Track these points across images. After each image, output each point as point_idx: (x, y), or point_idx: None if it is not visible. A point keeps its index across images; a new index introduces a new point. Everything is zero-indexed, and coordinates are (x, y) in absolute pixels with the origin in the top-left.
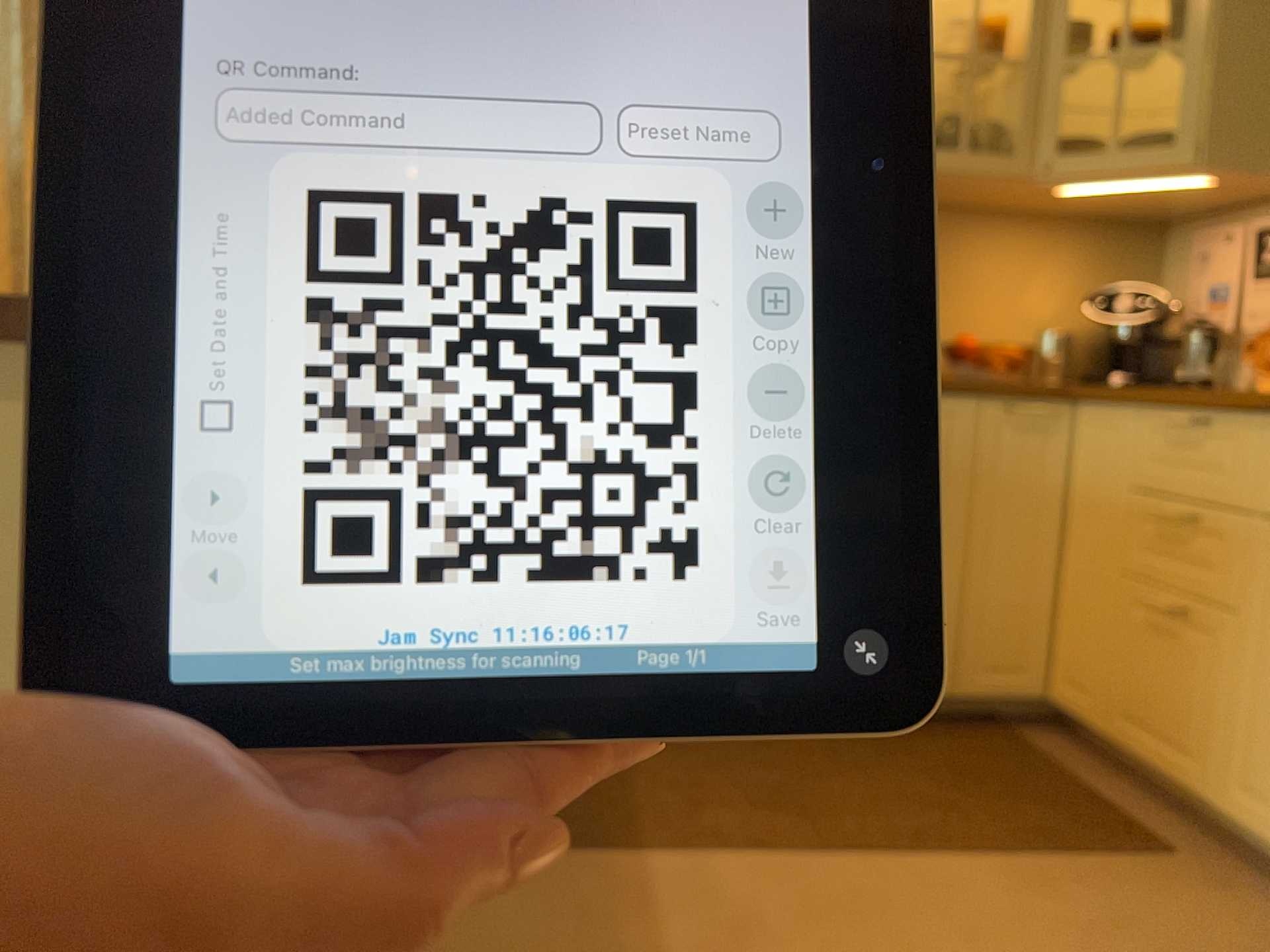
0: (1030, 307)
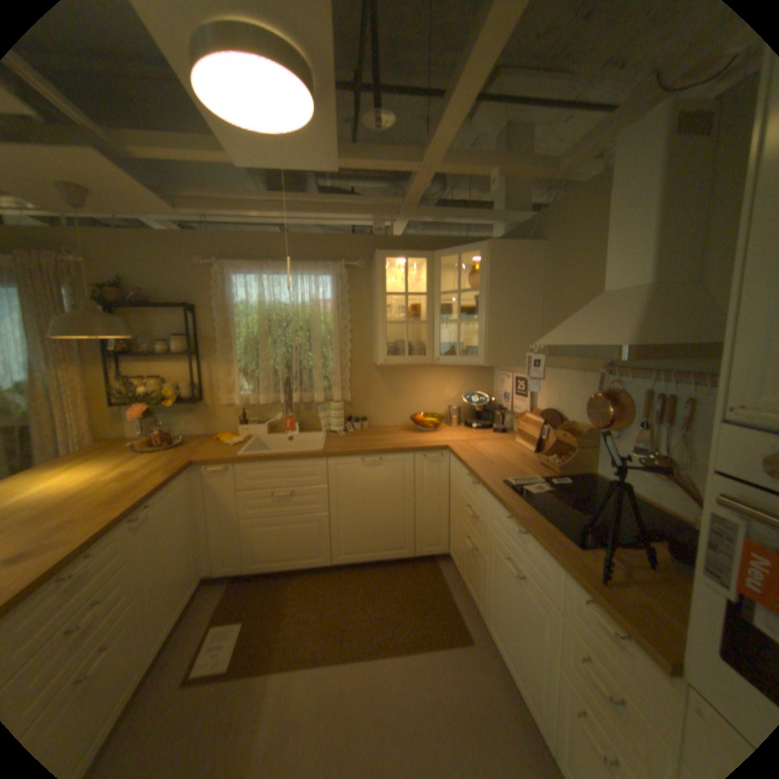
0: (445, 396)
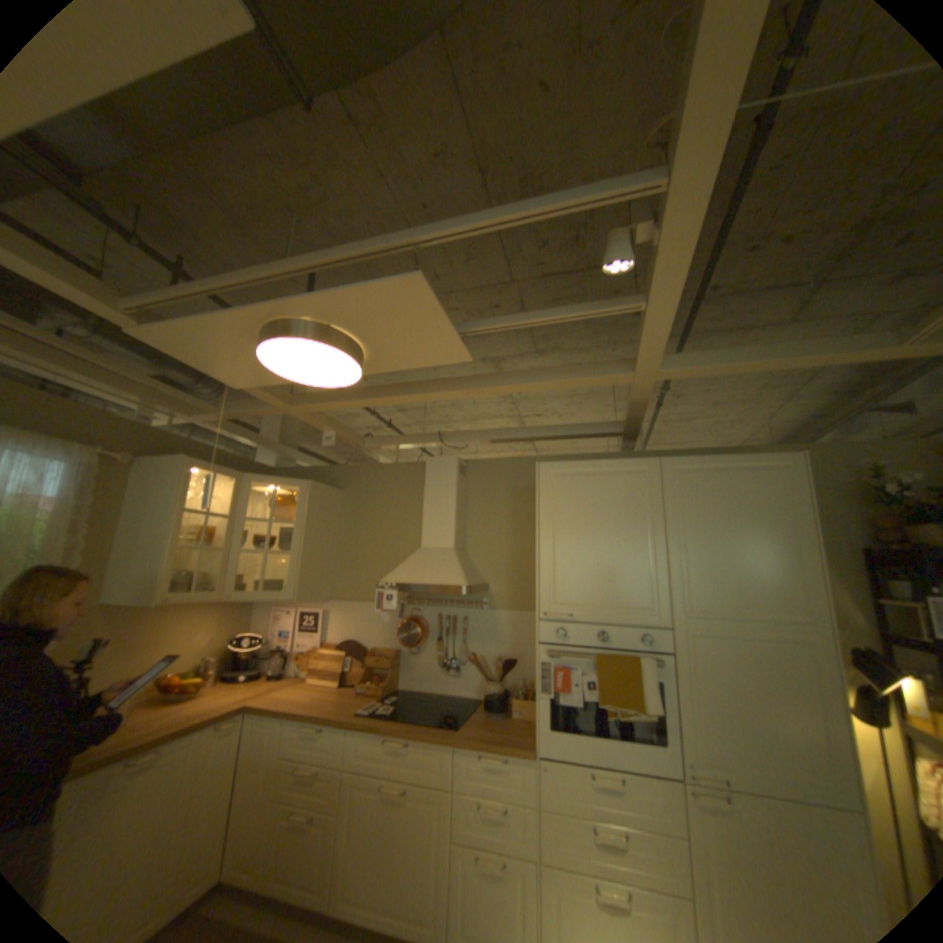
0: (193, 647)
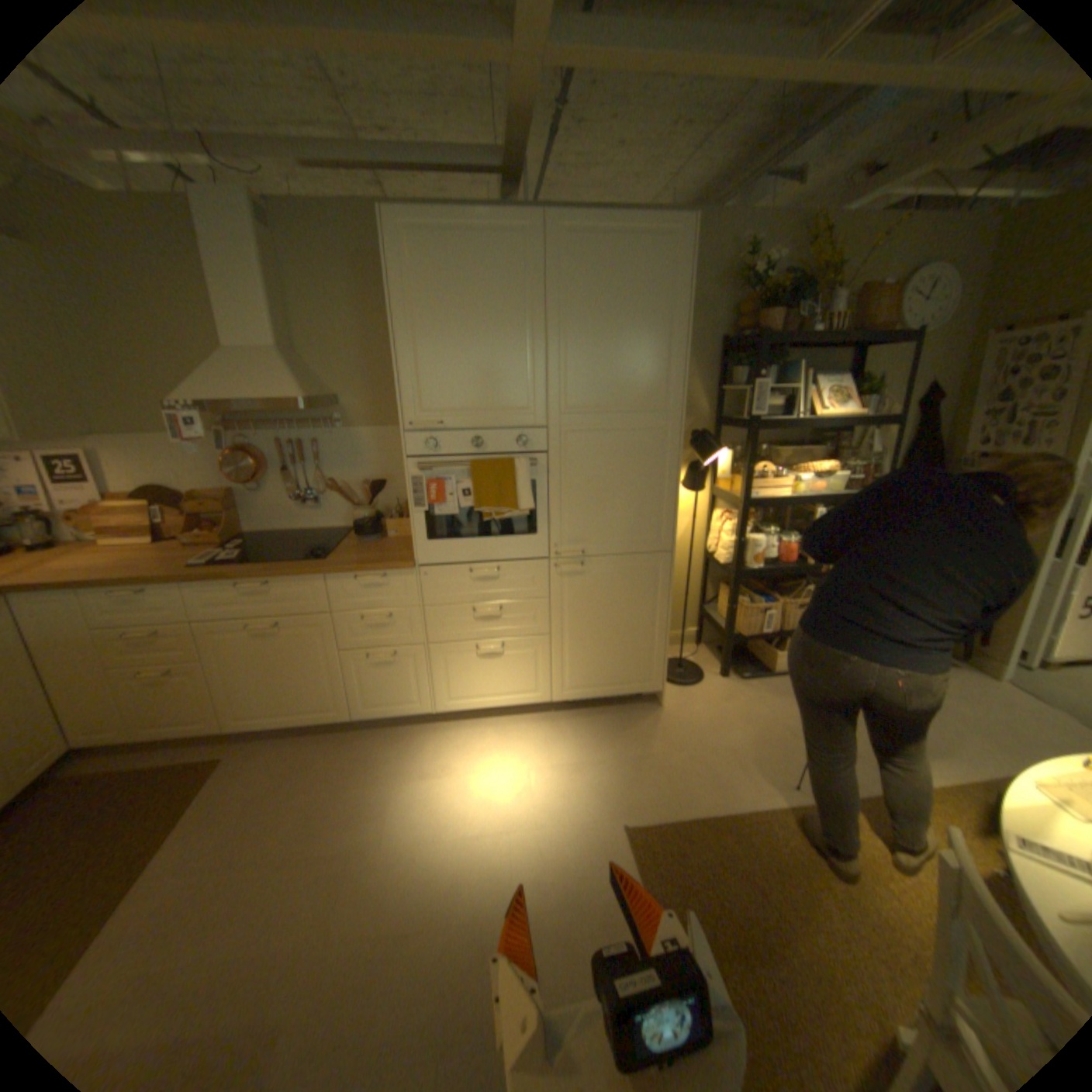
0: None
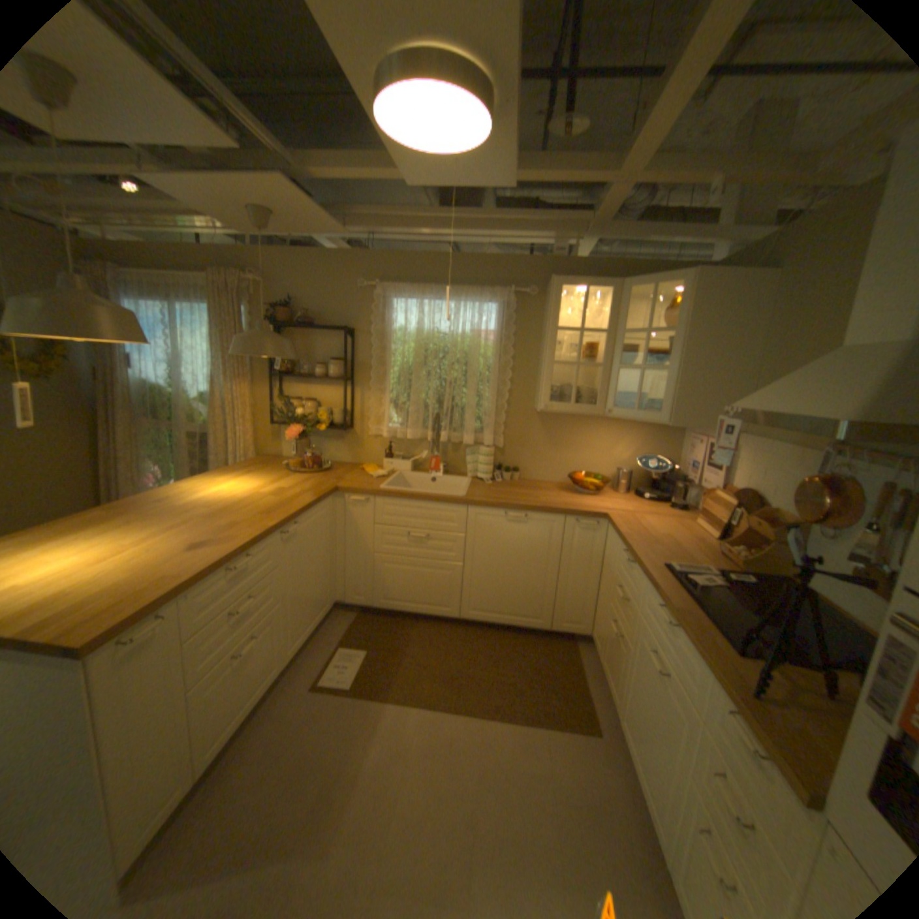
0: (616, 456)
